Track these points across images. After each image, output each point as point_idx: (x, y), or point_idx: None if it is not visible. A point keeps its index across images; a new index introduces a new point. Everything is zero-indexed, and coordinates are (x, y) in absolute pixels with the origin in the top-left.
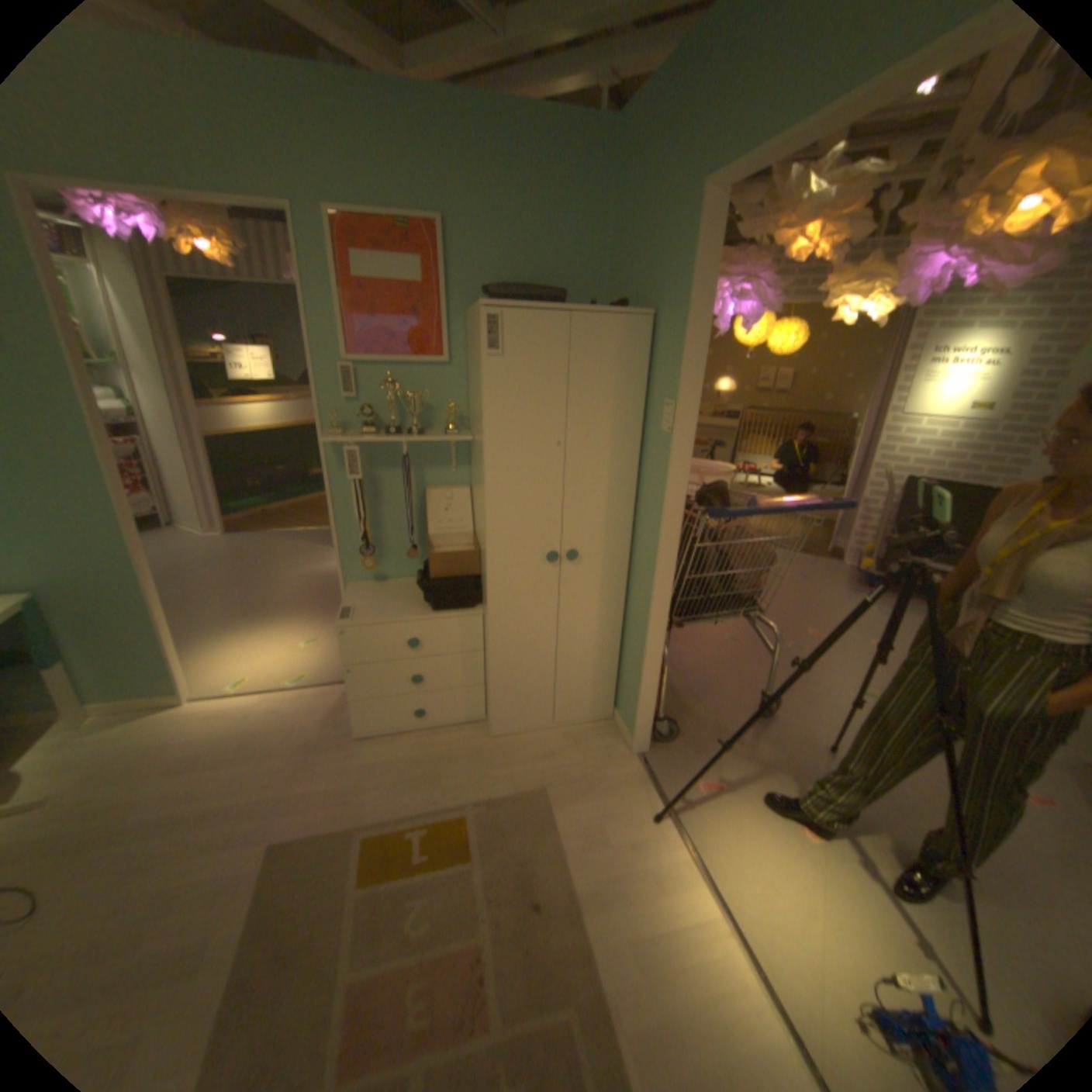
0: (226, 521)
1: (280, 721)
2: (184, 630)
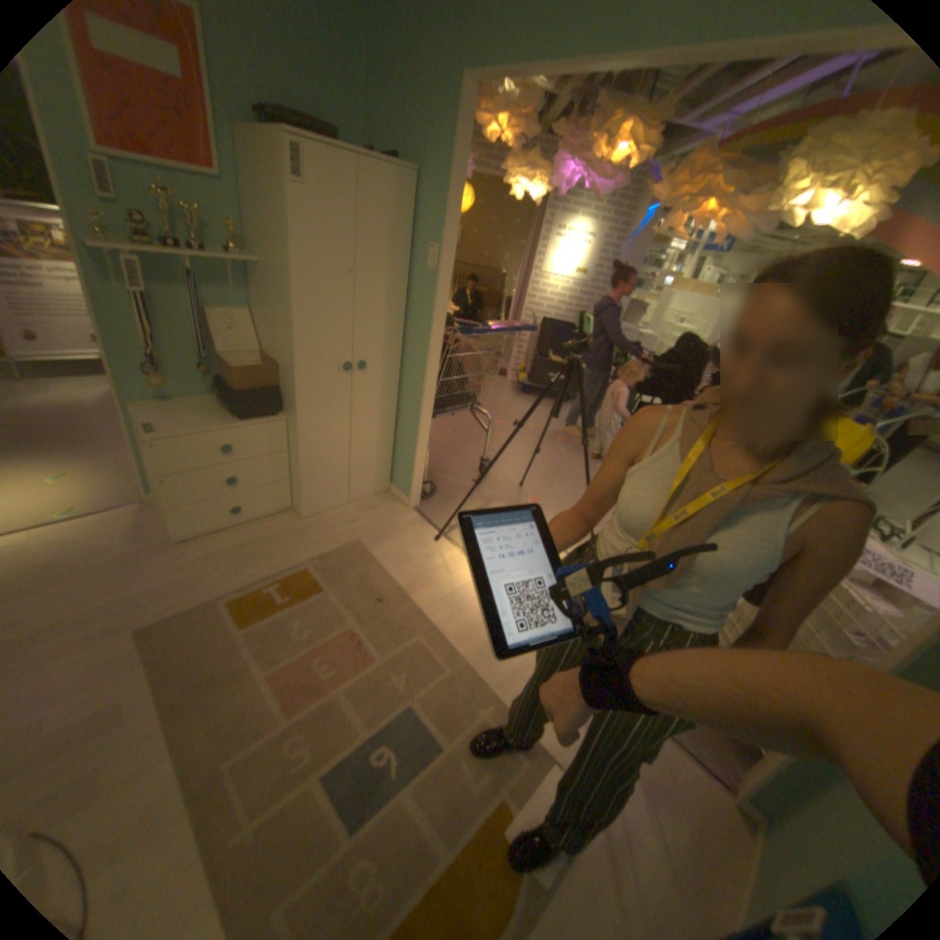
0: None
1: (73, 548)
2: None
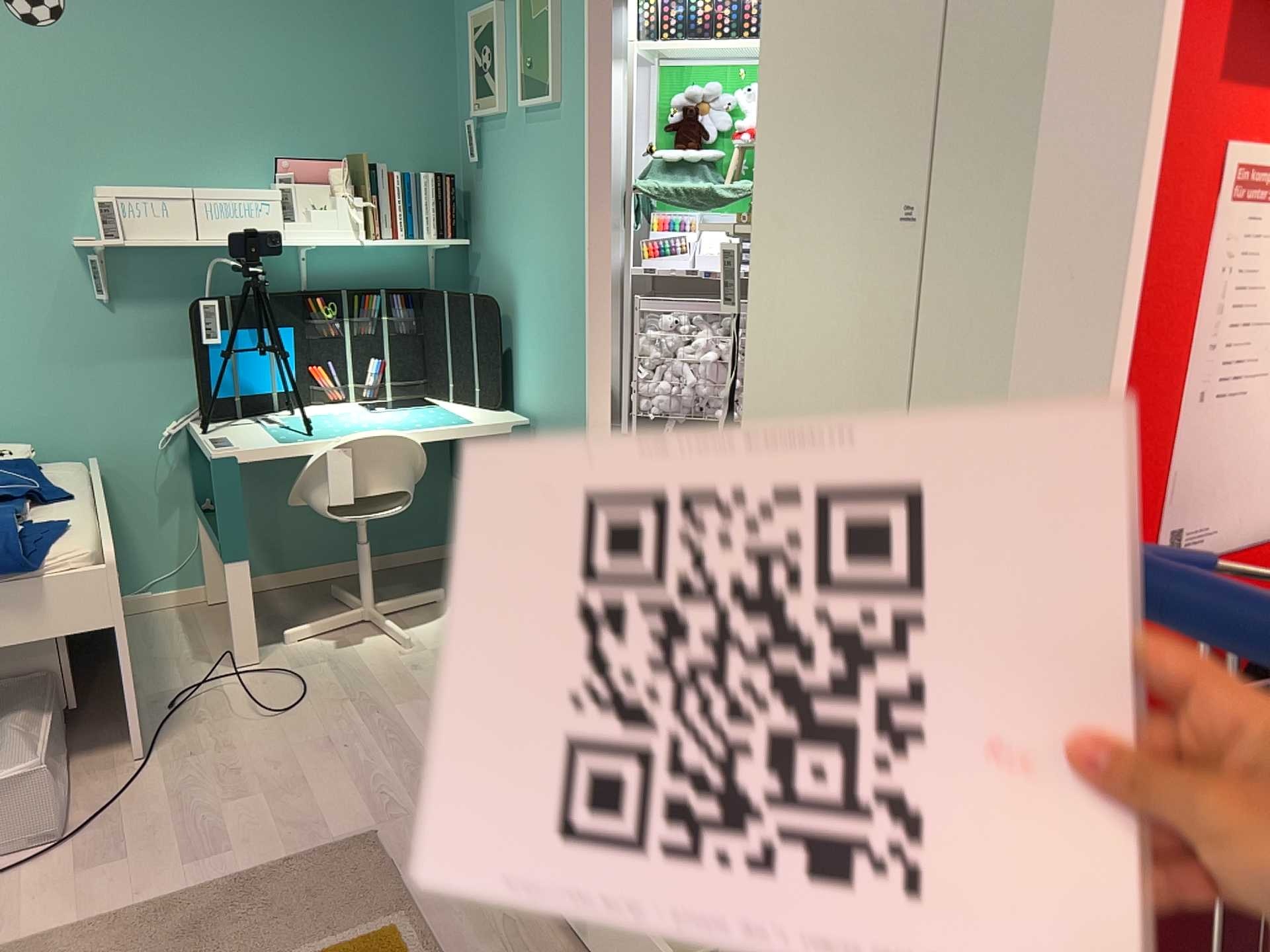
0: None
1: None
2: None
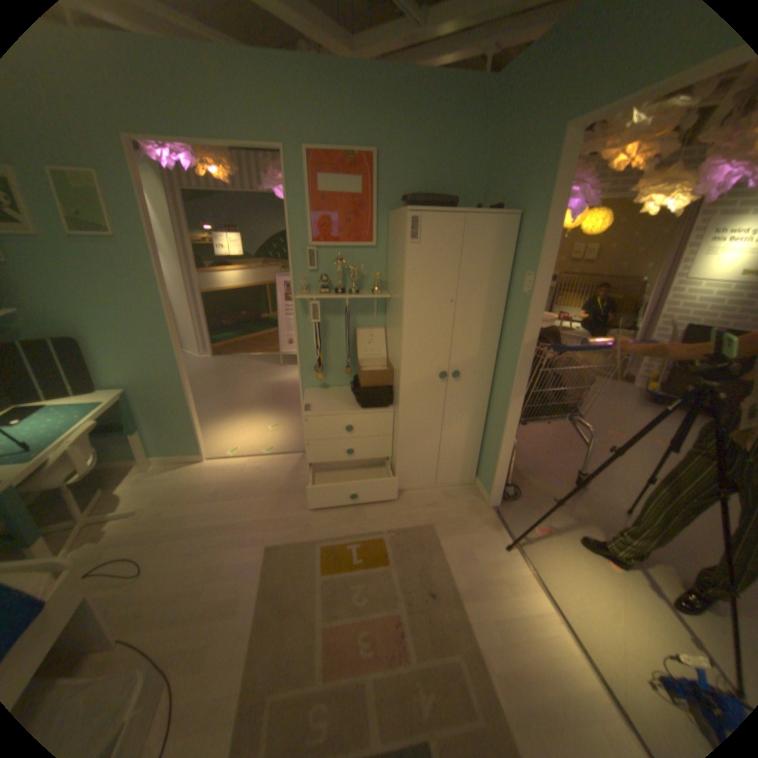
0: (212, 347)
1: (262, 474)
2: (196, 416)
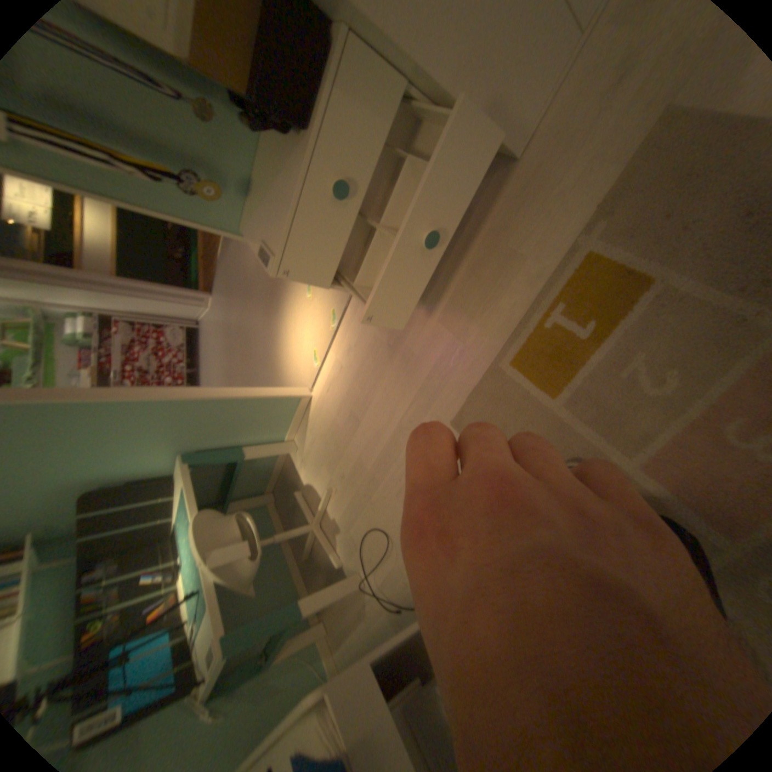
0: (202, 285)
1: (358, 348)
2: (264, 358)
